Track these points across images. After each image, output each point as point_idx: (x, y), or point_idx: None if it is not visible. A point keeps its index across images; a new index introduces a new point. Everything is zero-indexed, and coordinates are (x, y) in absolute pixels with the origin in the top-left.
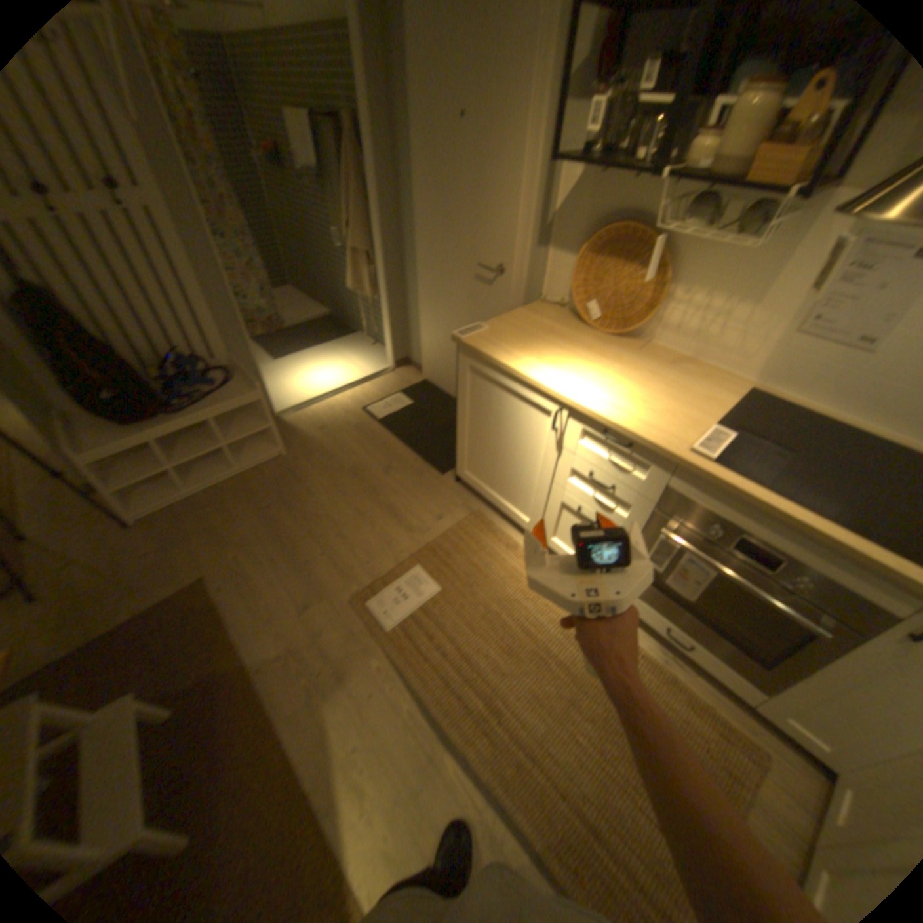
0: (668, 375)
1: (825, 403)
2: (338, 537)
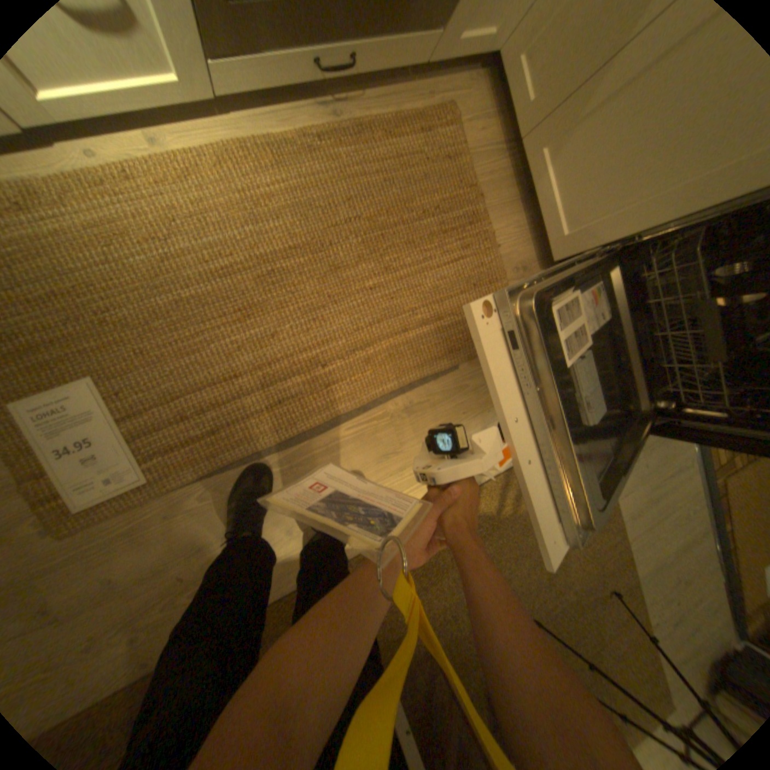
0: None
1: None
2: None
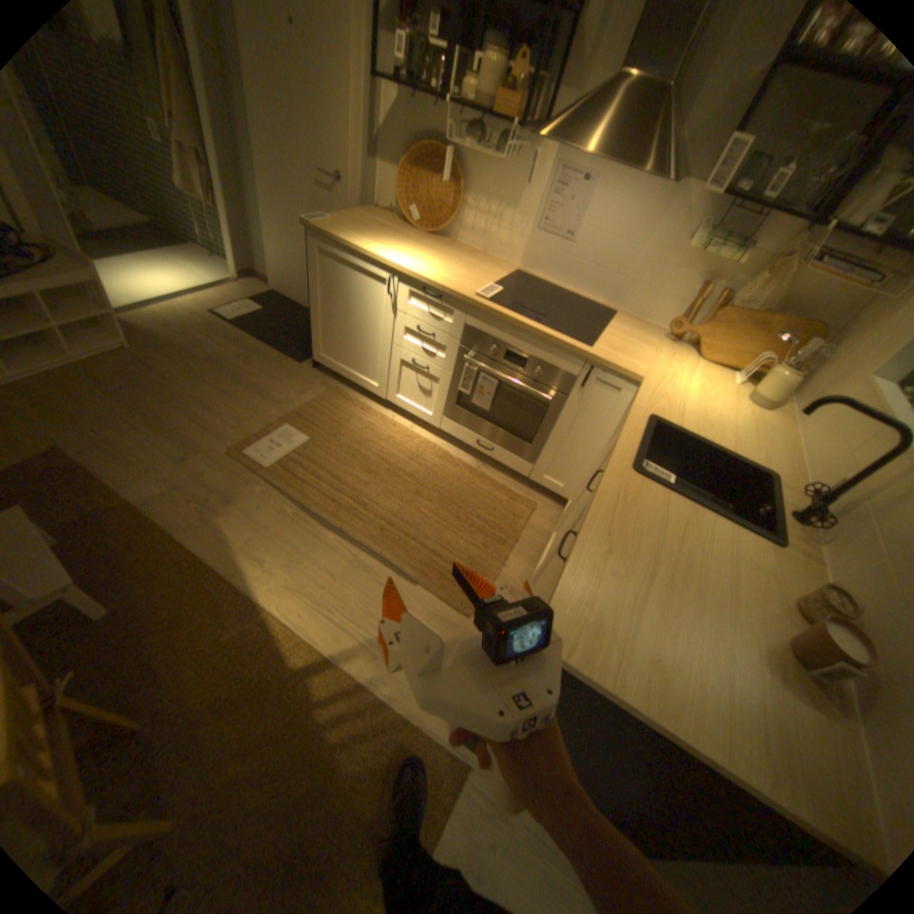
0: (465, 260)
1: (555, 280)
2: (205, 410)
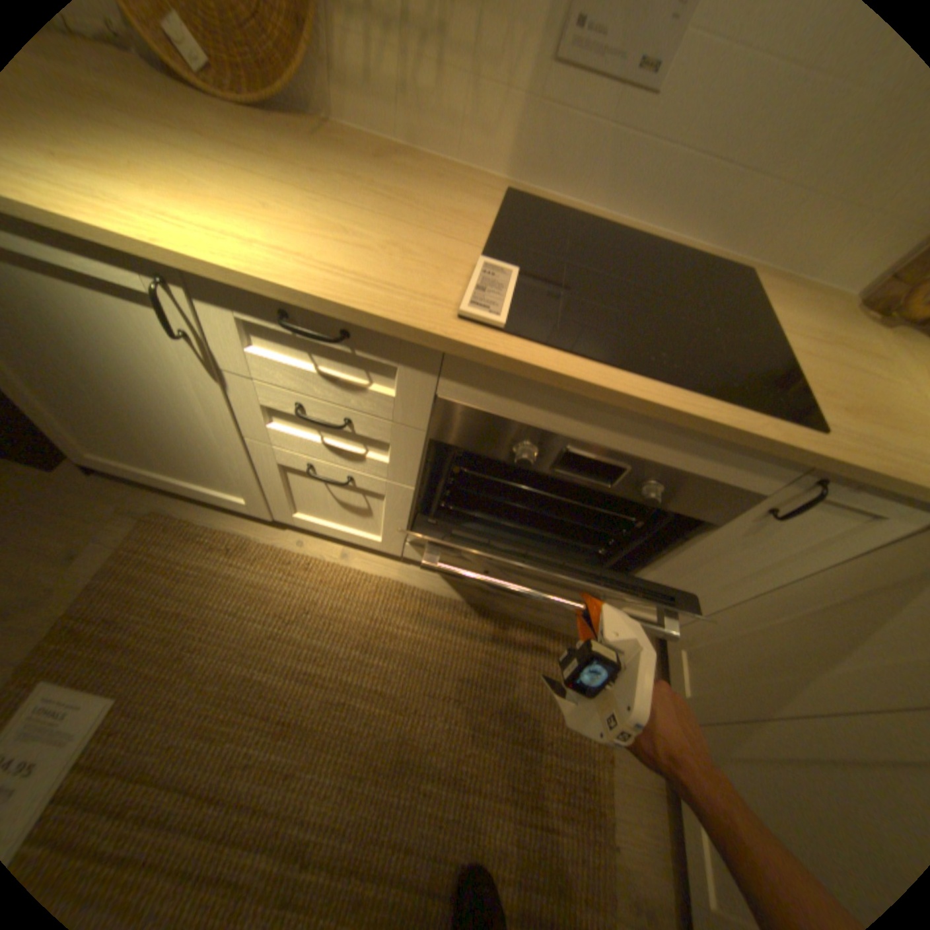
0: (377, 176)
1: (599, 201)
2: None
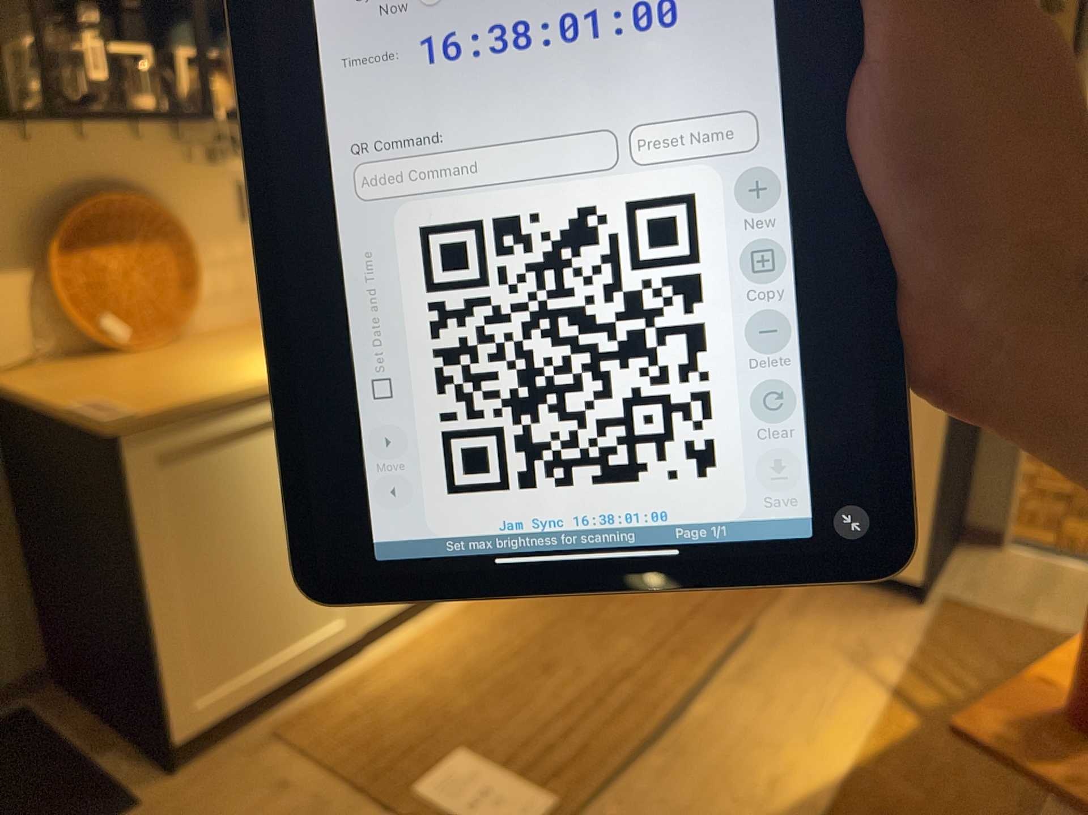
0: None
1: None
2: None
